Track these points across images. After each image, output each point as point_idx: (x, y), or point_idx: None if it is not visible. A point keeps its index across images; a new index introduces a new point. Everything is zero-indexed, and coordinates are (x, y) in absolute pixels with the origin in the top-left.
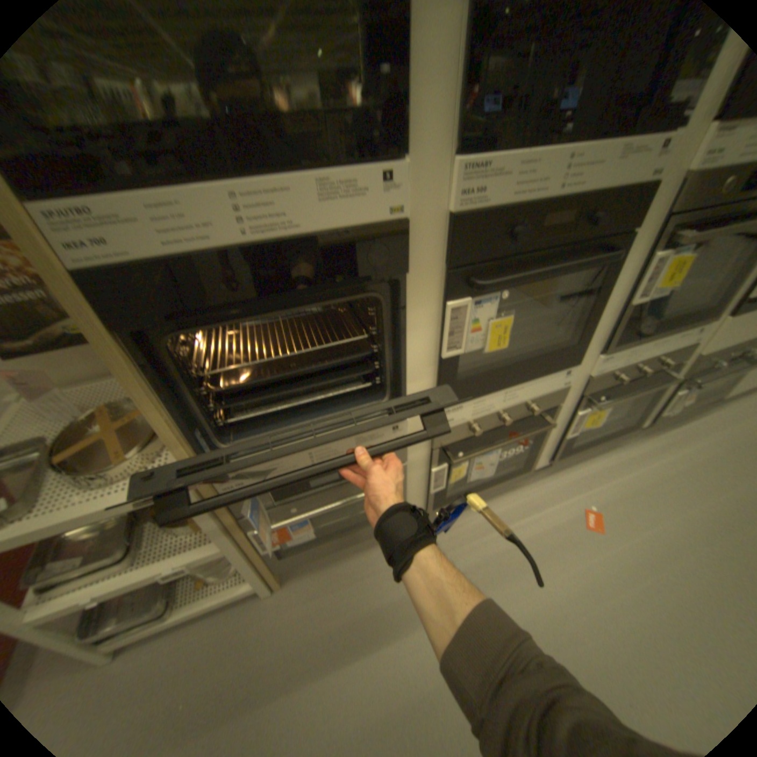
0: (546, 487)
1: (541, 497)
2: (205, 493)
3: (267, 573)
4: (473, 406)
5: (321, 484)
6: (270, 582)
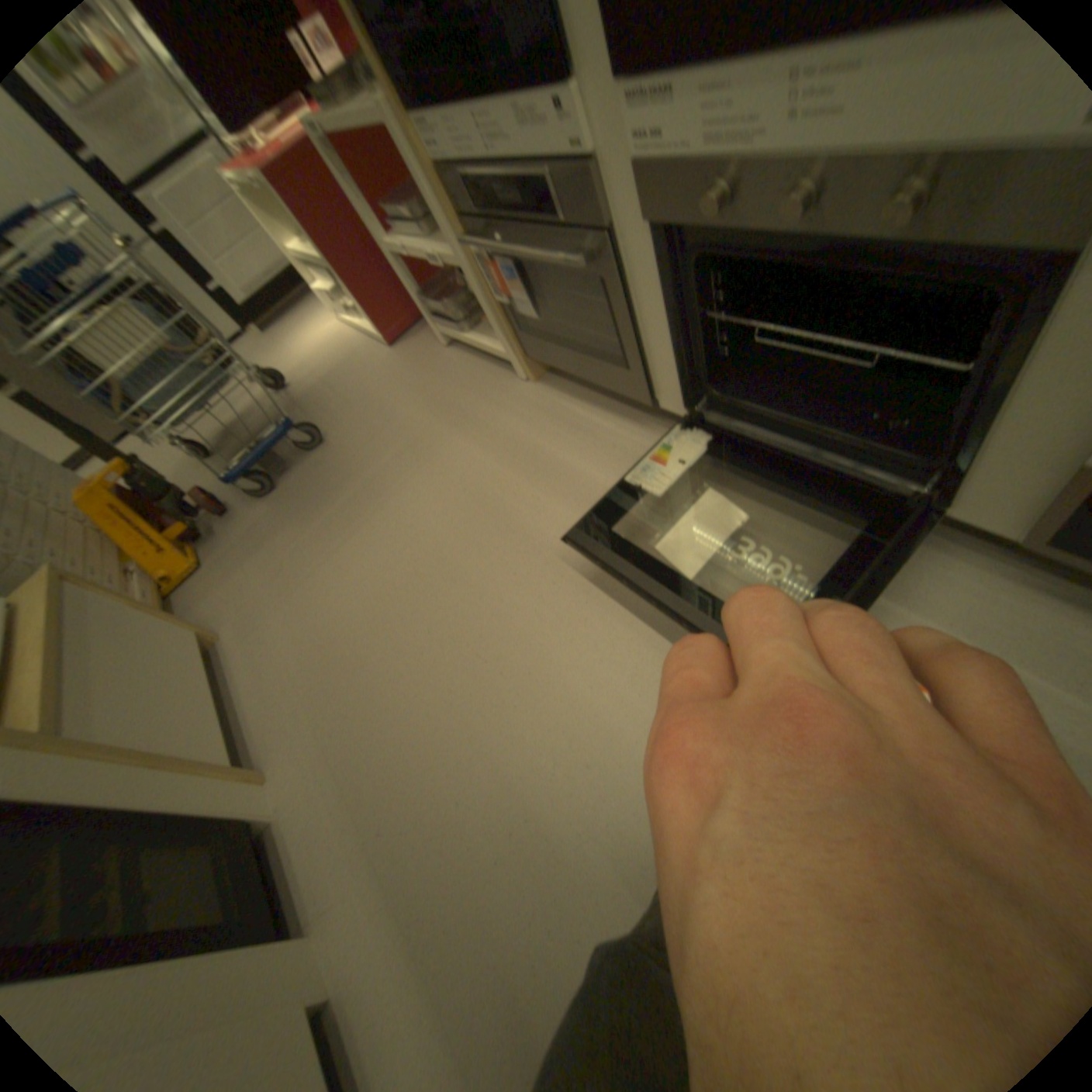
0: (968, 590)
1: (921, 584)
2: (410, 139)
3: (515, 344)
4: (704, 105)
5: (511, 207)
6: (526, 365)
